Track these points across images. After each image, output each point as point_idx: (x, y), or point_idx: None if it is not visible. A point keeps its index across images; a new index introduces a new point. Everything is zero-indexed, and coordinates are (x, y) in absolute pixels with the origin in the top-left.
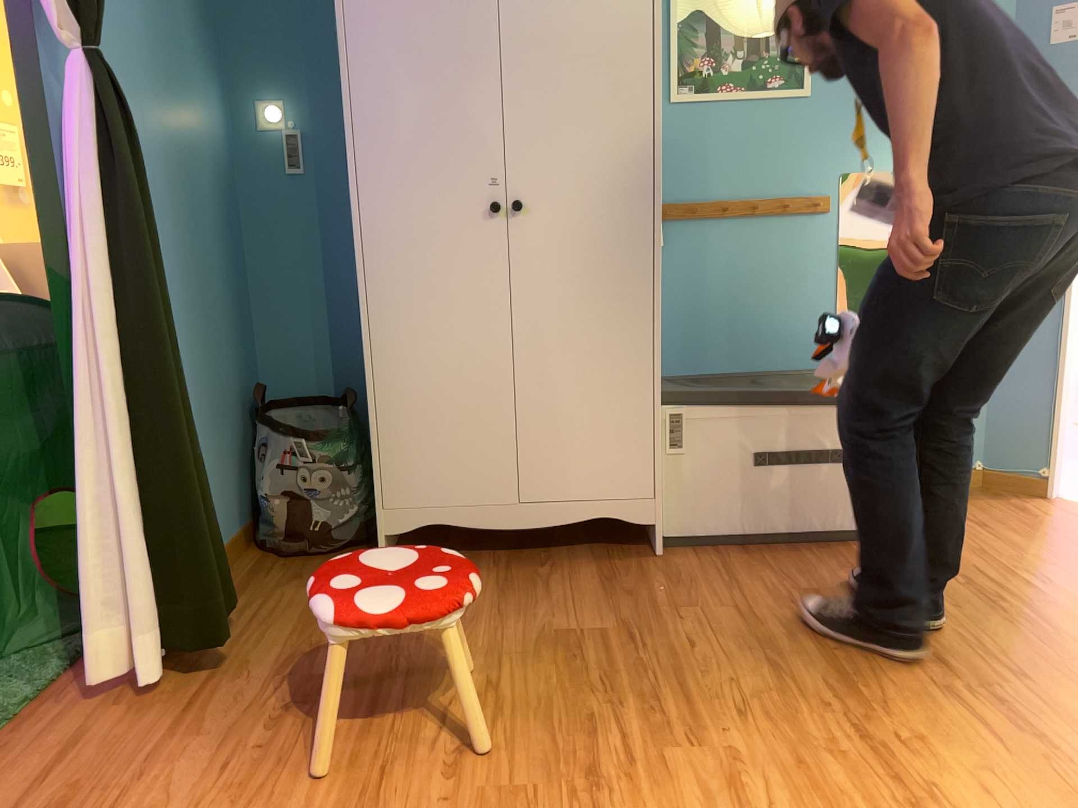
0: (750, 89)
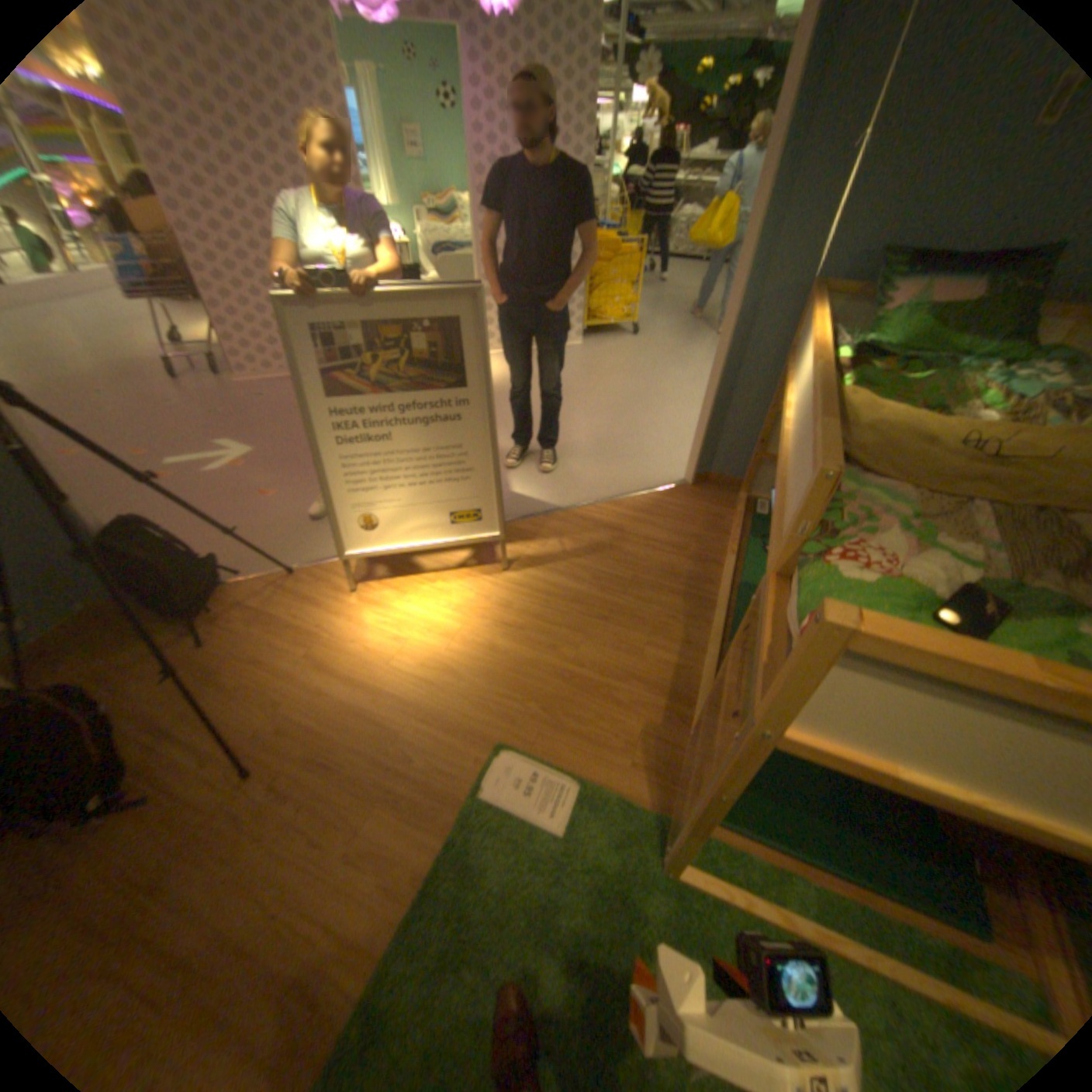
0: None
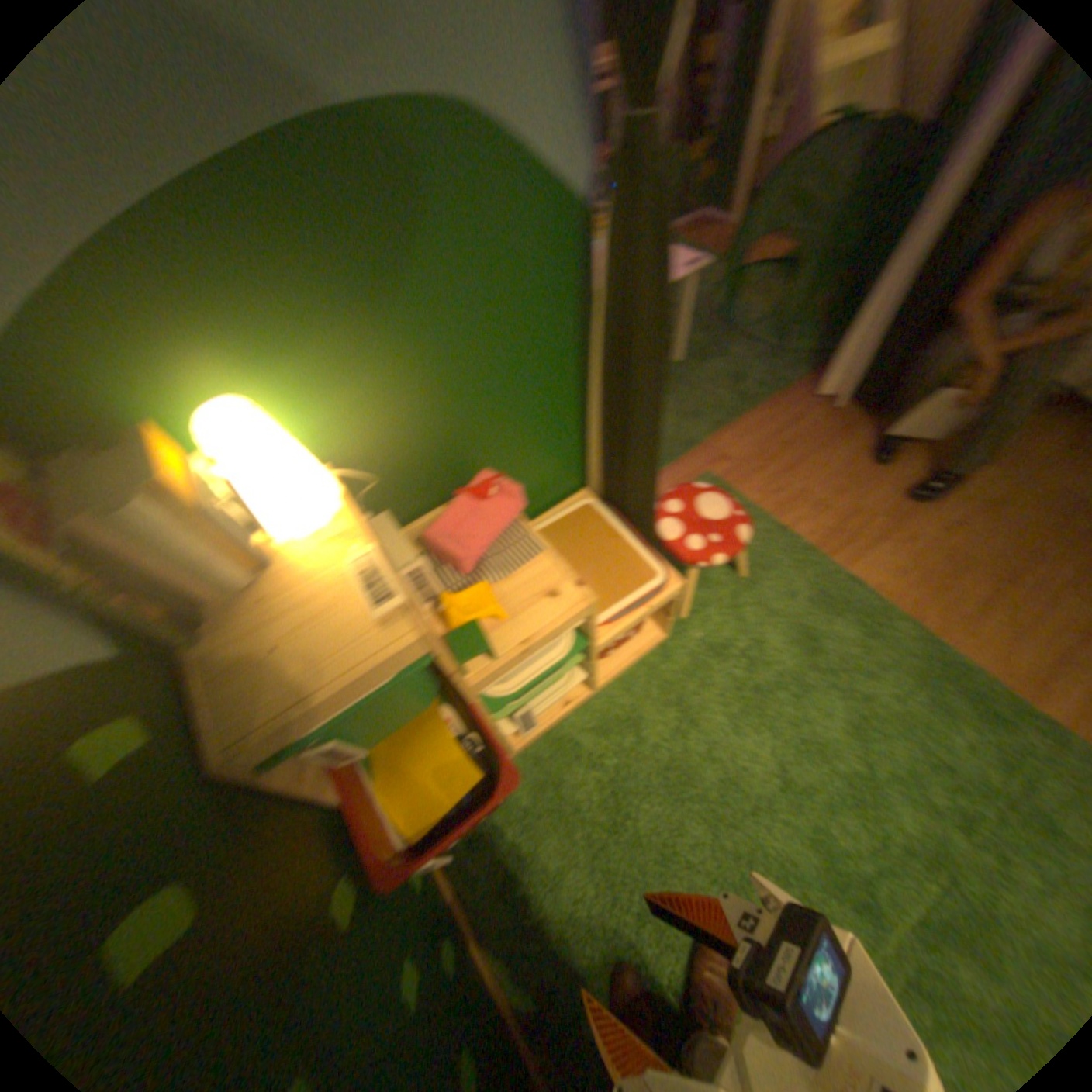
0: None
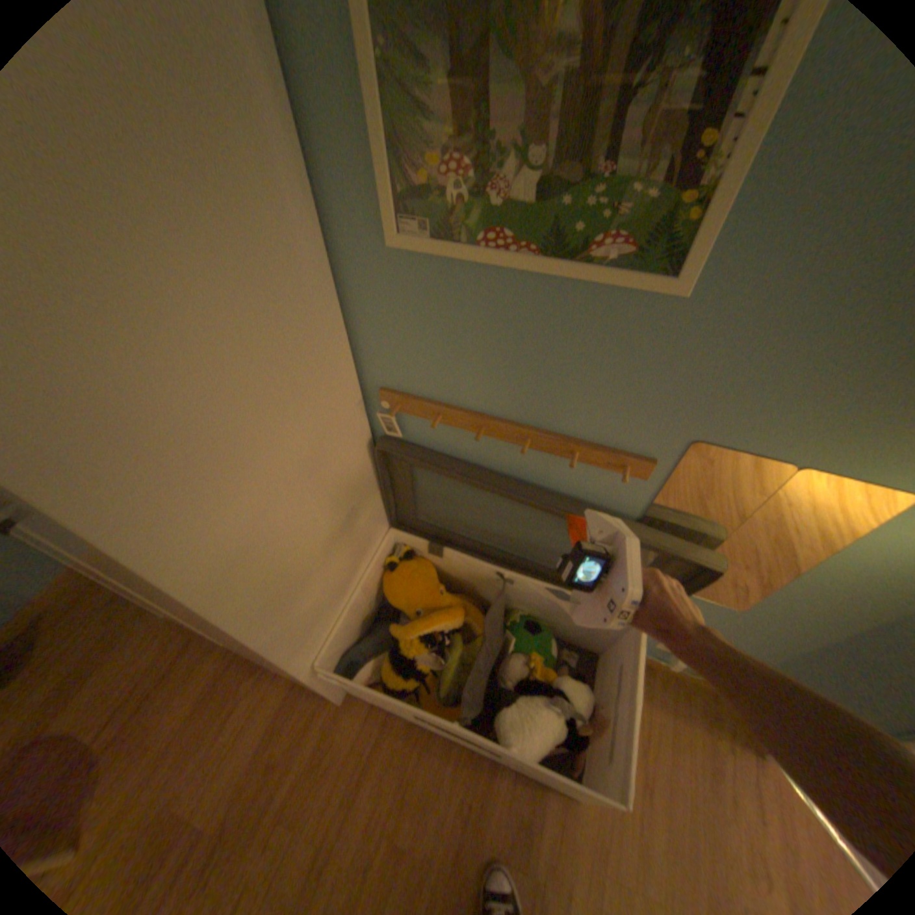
0: (555, 249)
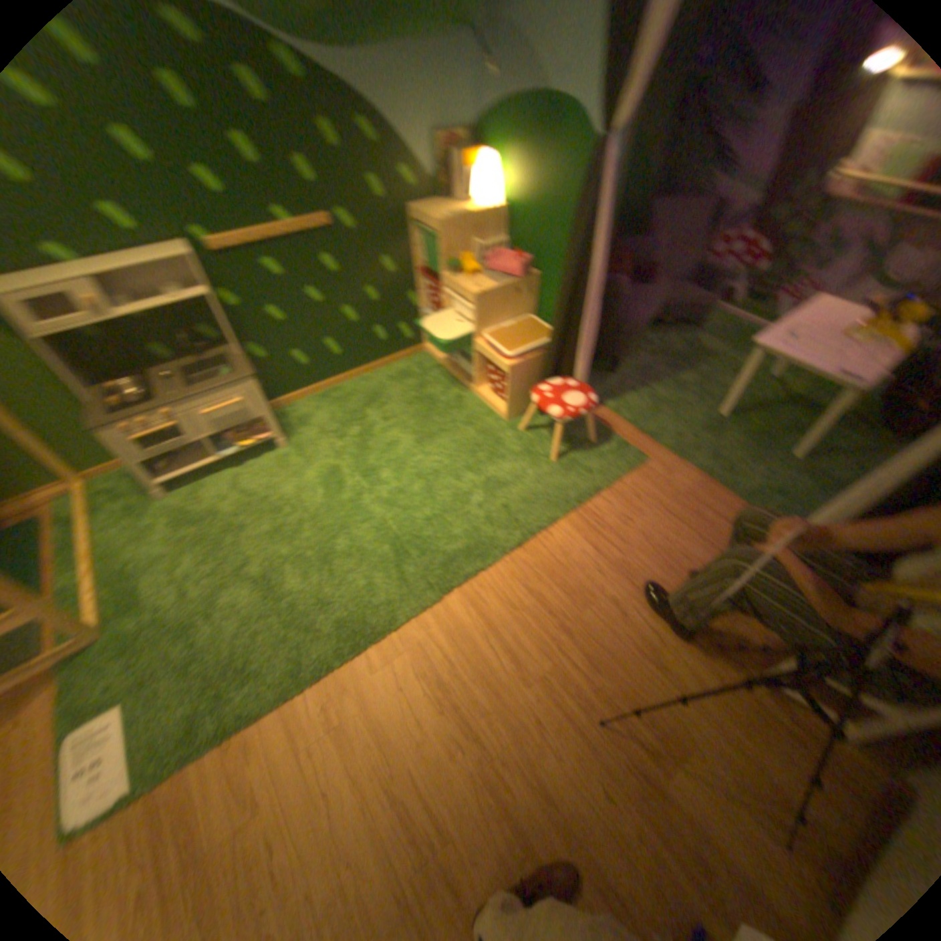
0: None
